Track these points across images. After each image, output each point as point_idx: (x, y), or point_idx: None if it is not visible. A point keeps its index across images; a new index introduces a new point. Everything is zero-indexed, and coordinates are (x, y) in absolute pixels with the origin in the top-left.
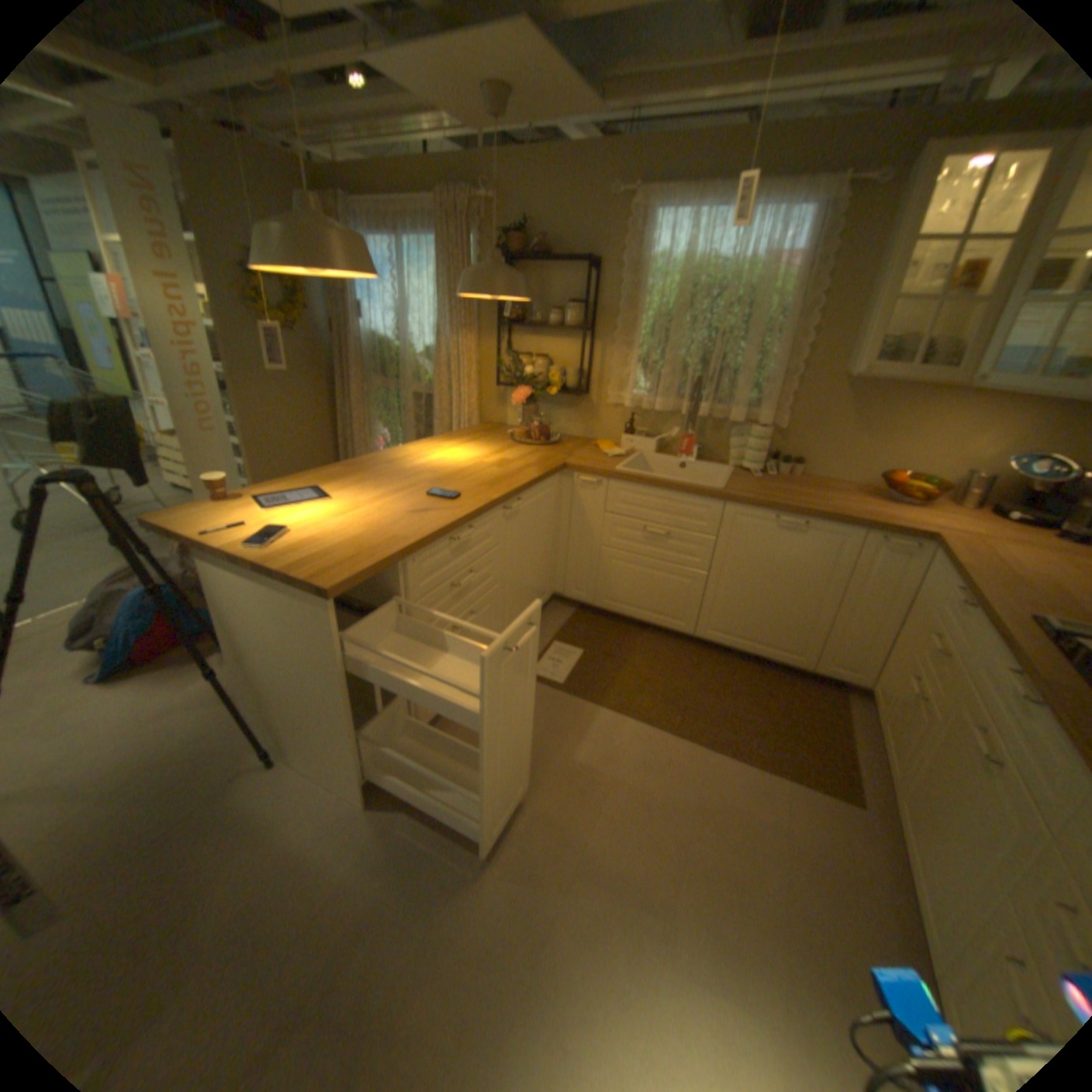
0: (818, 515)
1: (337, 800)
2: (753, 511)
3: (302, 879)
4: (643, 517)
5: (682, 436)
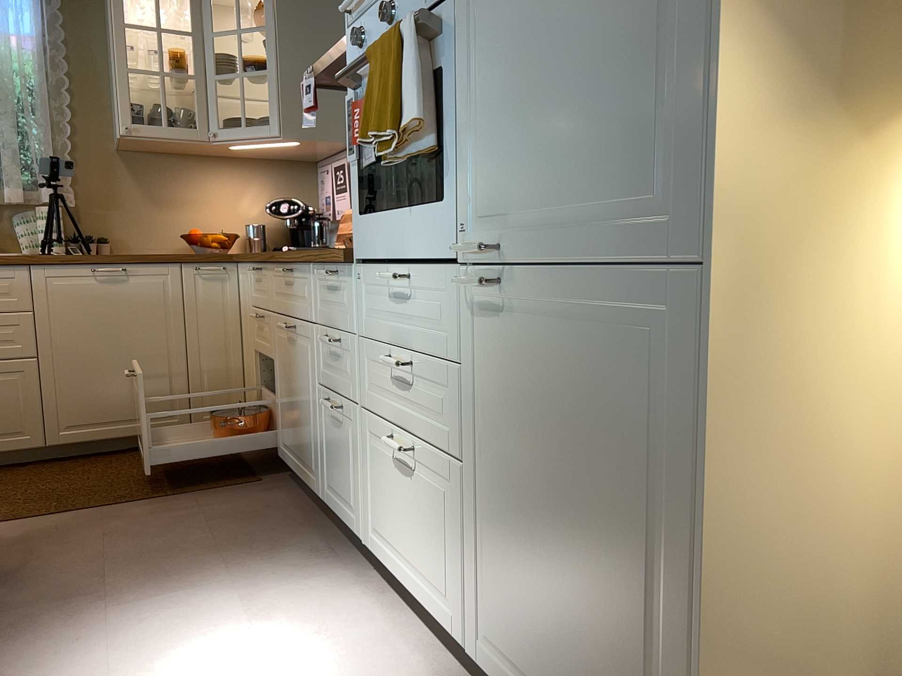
0: (131, 258)
1: None
2: (65, 269)
3: None
4: None
5: None
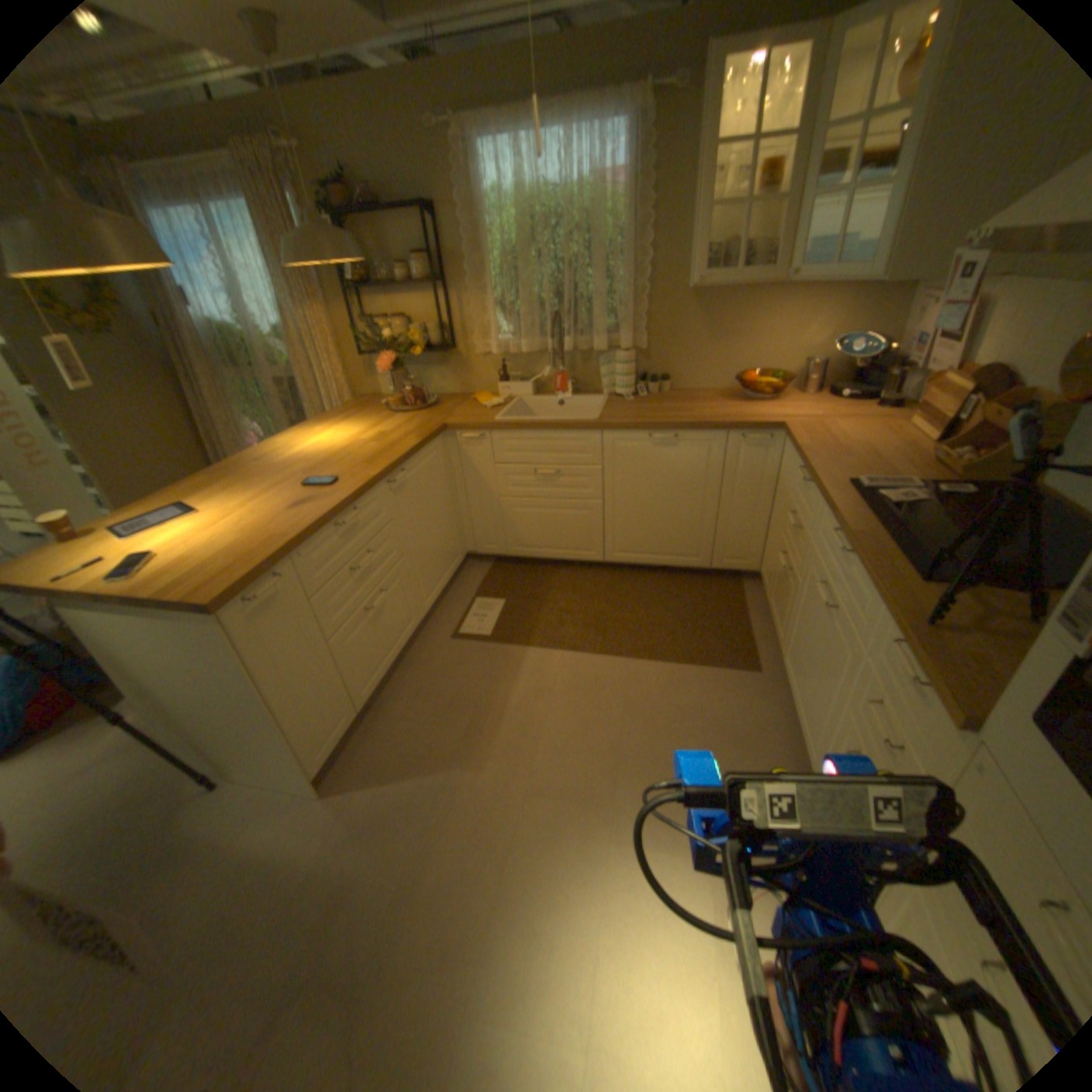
0: (682, 427)
1: (287, 799)
2: (627, 434)
3: (268, 877)
4: (530, 461)
5: (553, 374)
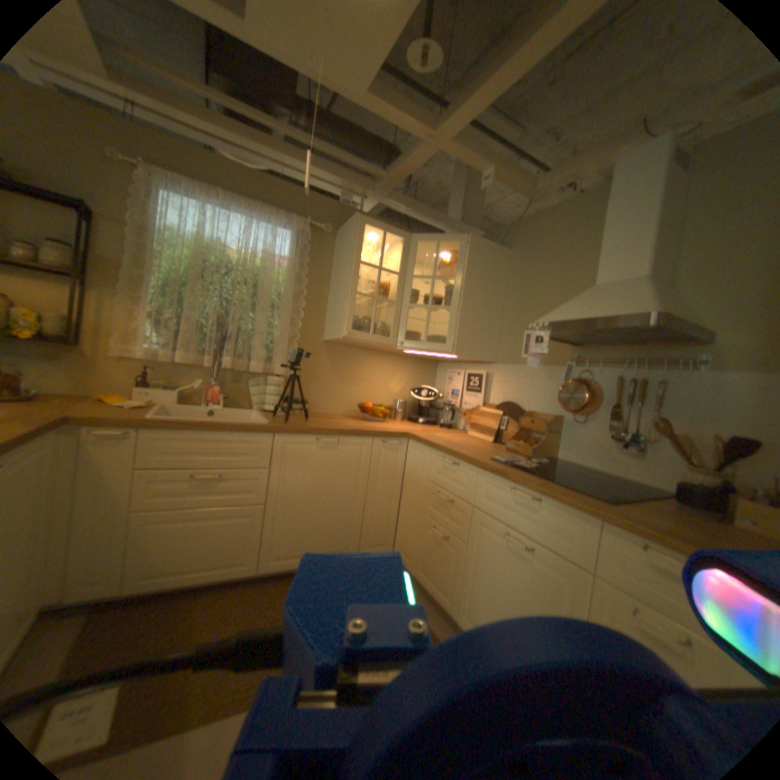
0: (343, 432)
1: None
2: (298, 437)
3: None
4: (188, 464)
5: (205, 386)
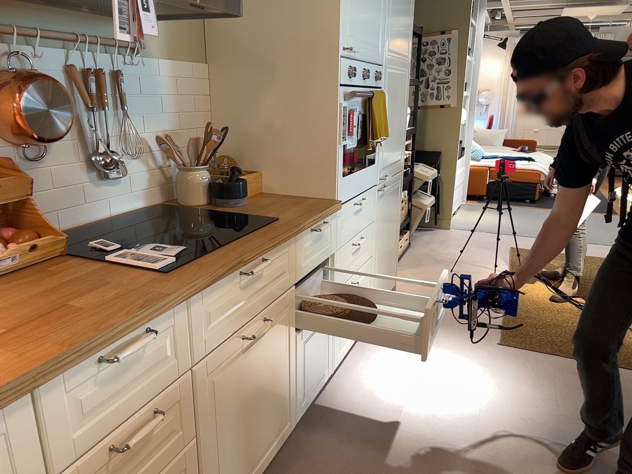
0: None
1: None
2: None
3: None
4: None
5: None
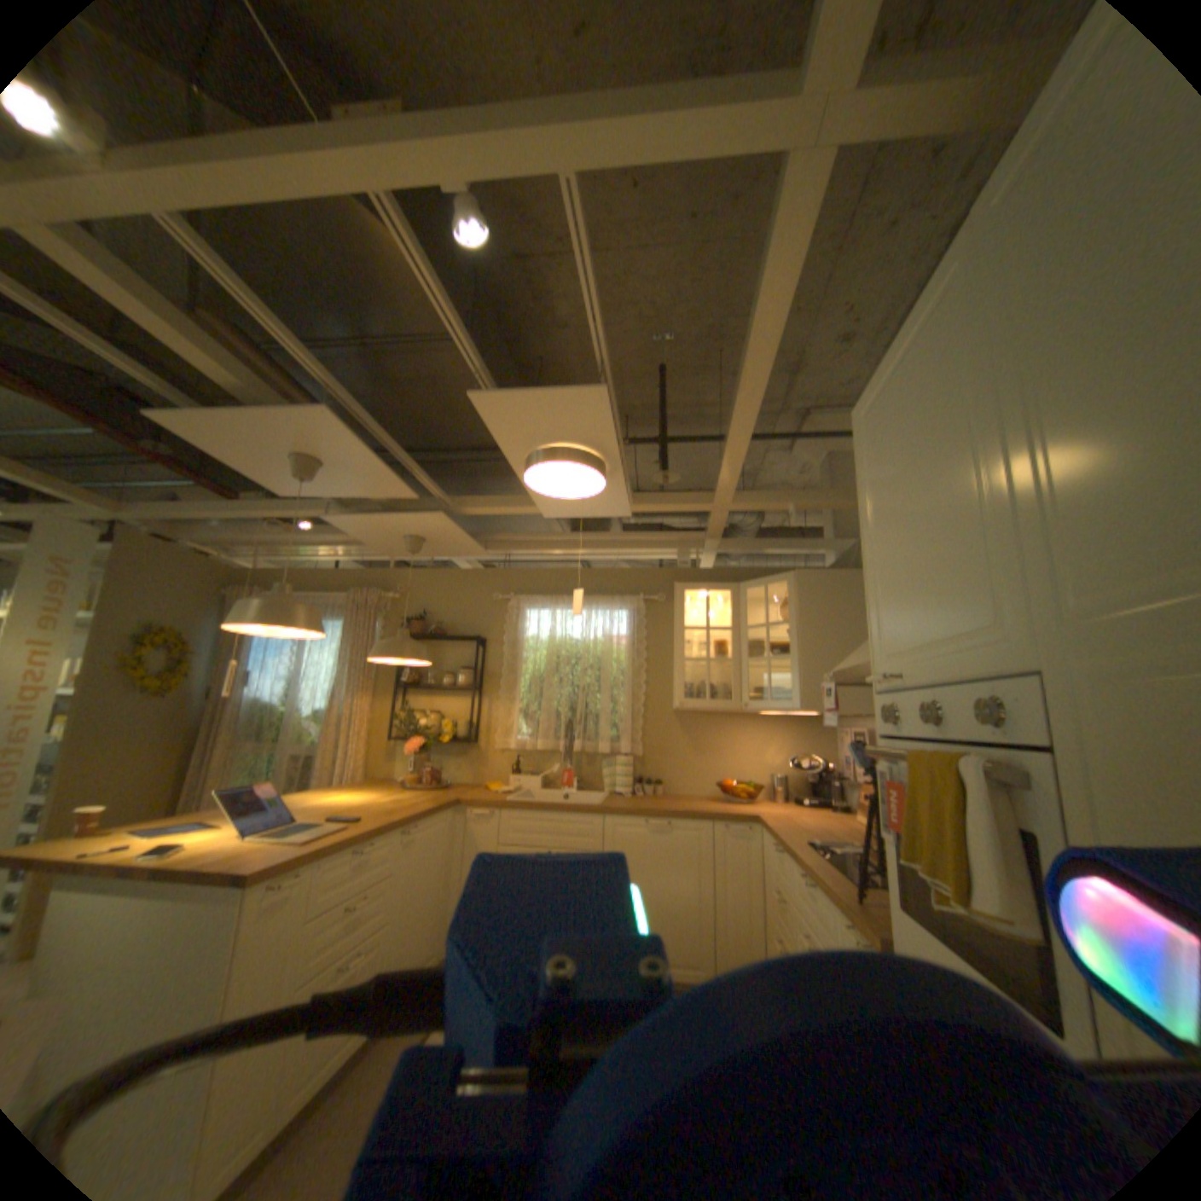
0: (674, 815)
1: None
2: (626, 820)
3: None
4: (534, 842)
5: (562, 771)
